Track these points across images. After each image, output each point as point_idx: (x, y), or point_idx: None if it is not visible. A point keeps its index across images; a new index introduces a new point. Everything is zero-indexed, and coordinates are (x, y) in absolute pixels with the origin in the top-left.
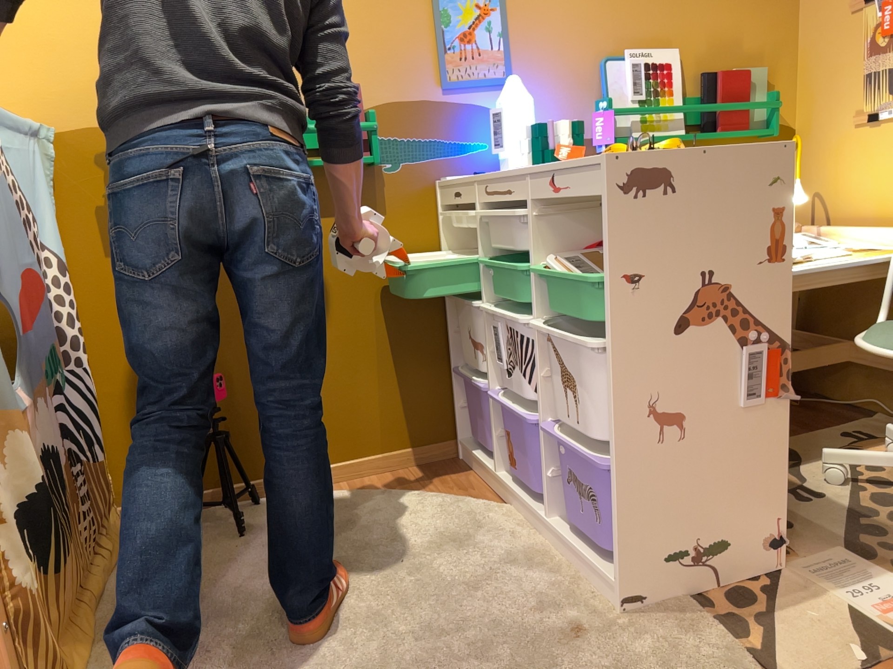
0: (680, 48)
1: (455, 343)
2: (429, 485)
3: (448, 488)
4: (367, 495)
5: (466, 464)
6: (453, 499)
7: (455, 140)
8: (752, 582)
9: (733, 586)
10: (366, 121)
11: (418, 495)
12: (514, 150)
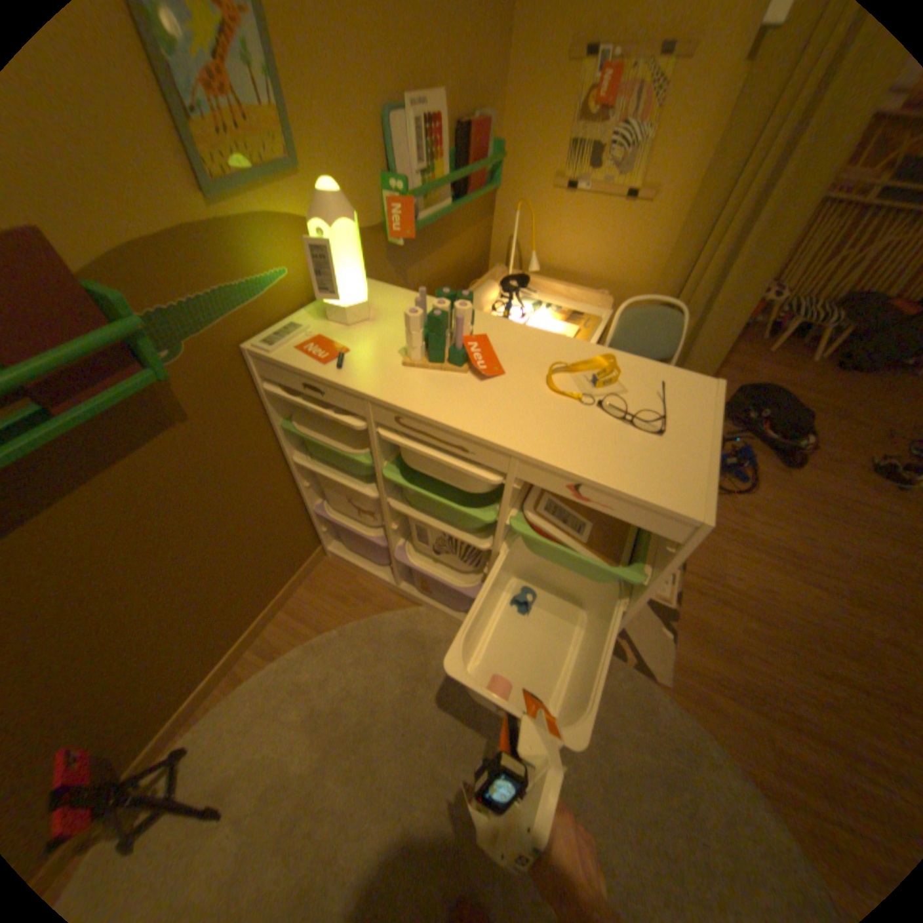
0: (443, 85)
1: (309, 491)
2: (332, 608)
3: (352, 605)
4: (295, 664)
5: (341, 564)
6: (372, 621)
7: (247, 278)
8: None
9: None
10: (102, 306)
11: (341, 635)
12: (350, 297)
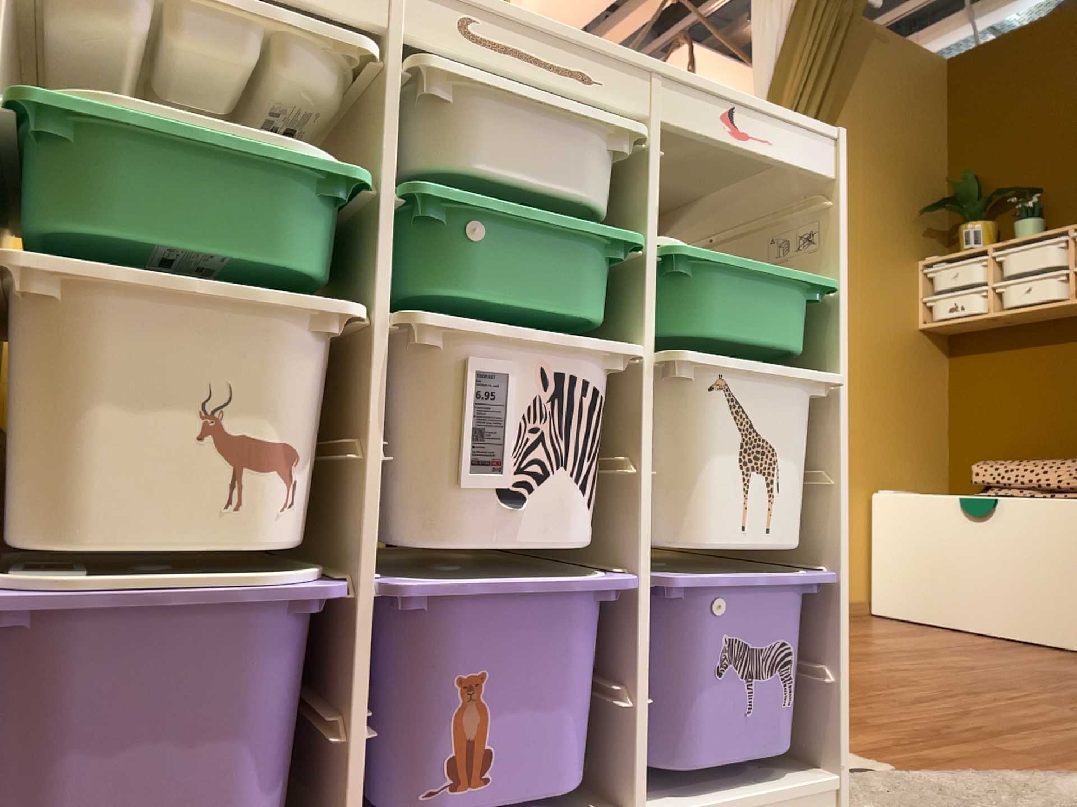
0: None
1: None
2: None
3: None
4: None
5: None
6: None
7: None
8: None
9: None
10: None
11: None
12: None
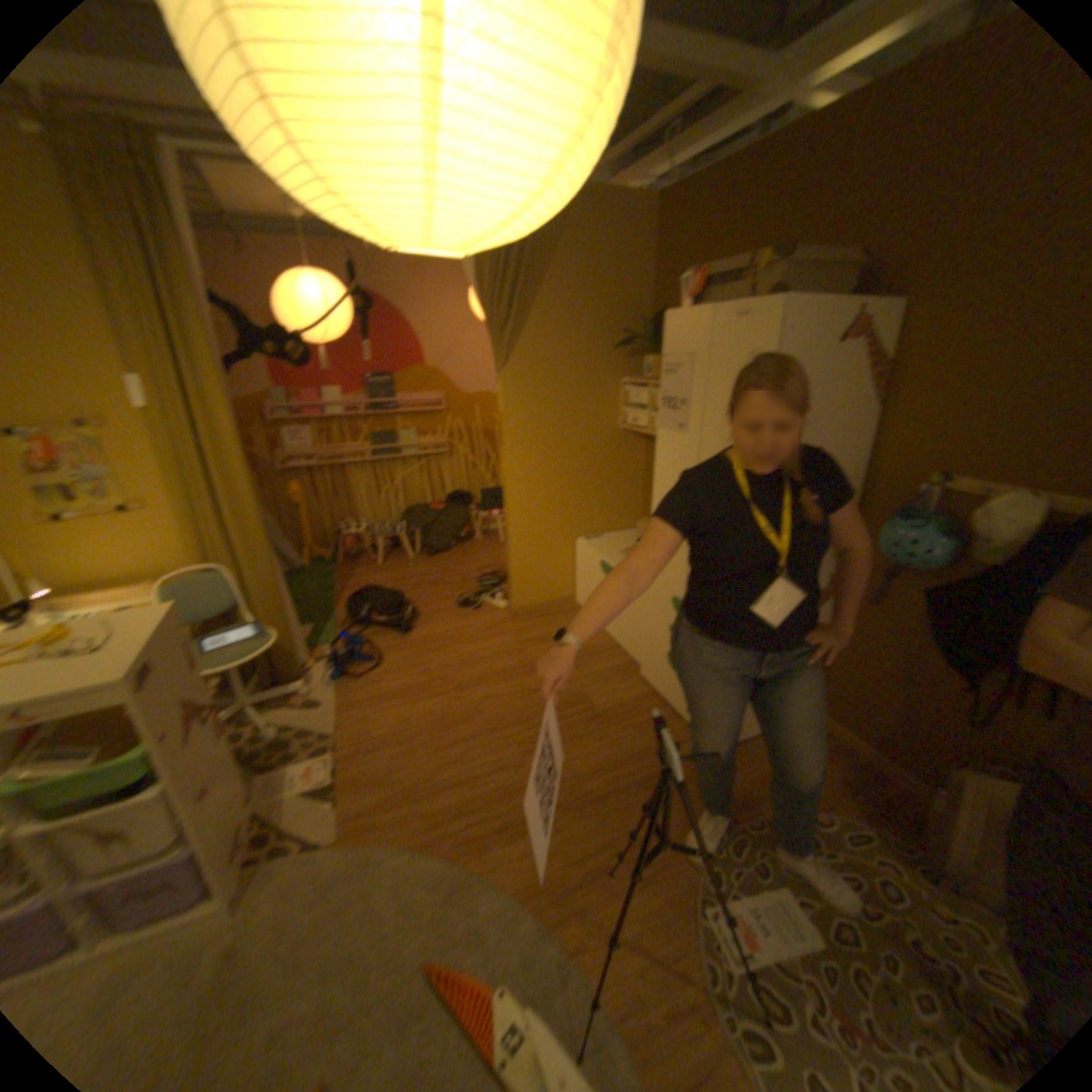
0: None
1: None
2: None
3: None
4: None
5: None
6: None
7: None
8: (246, 833)
9: (243, 844)
10: None
11: None
12: None
